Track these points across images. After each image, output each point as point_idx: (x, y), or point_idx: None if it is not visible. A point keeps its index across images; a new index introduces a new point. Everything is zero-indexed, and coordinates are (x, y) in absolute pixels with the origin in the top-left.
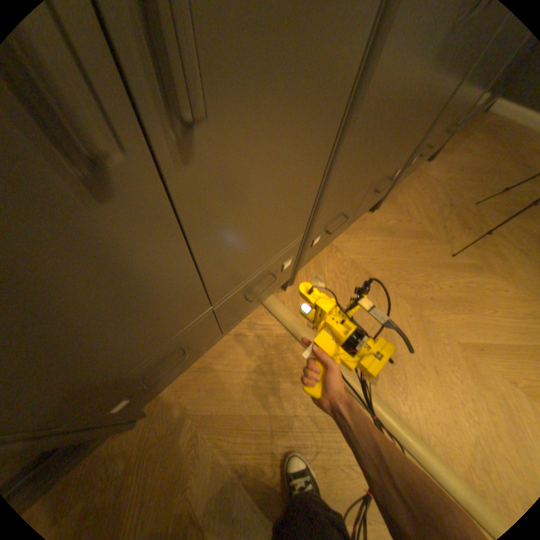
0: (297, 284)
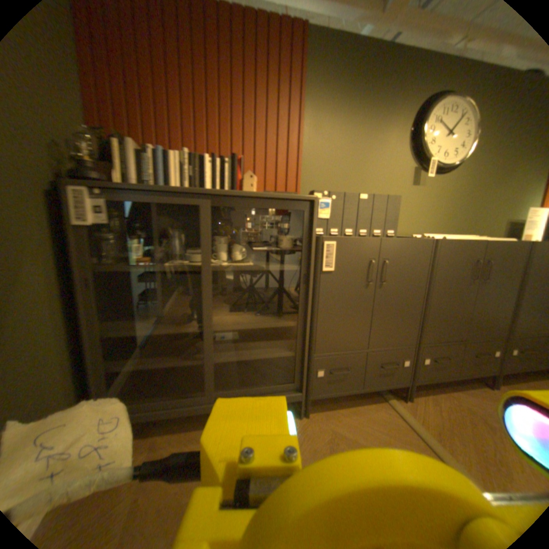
0: (416, 404)
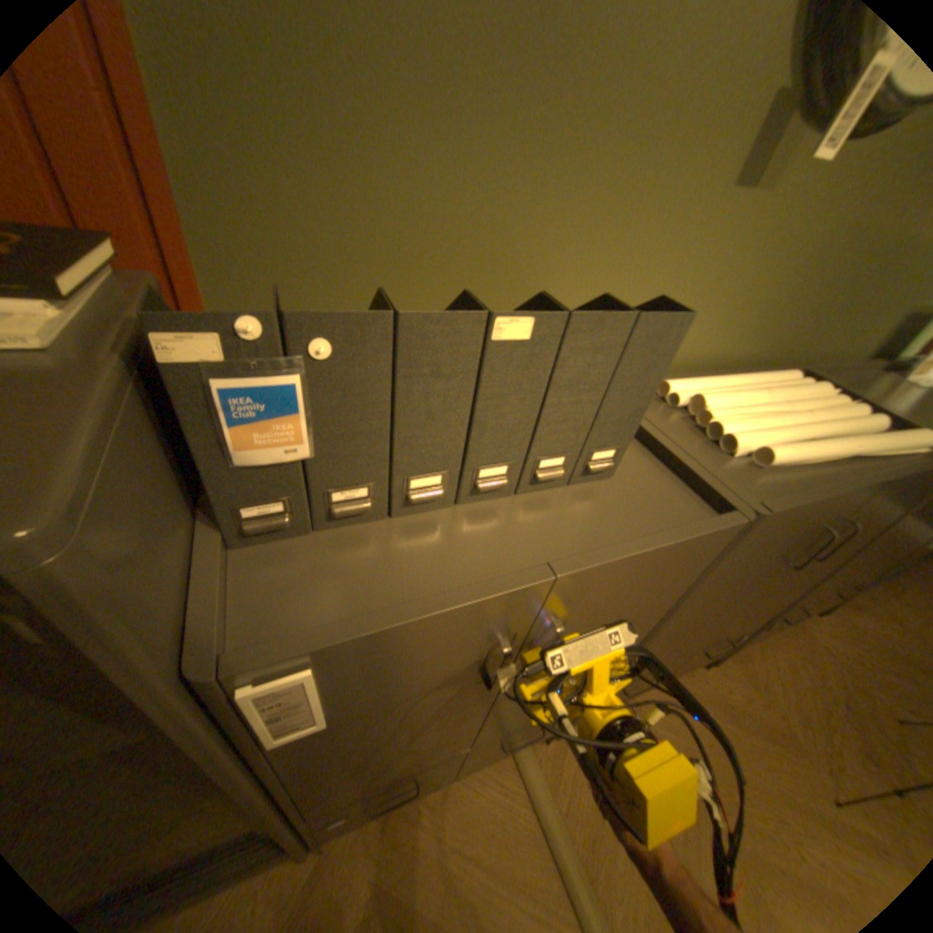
0: None
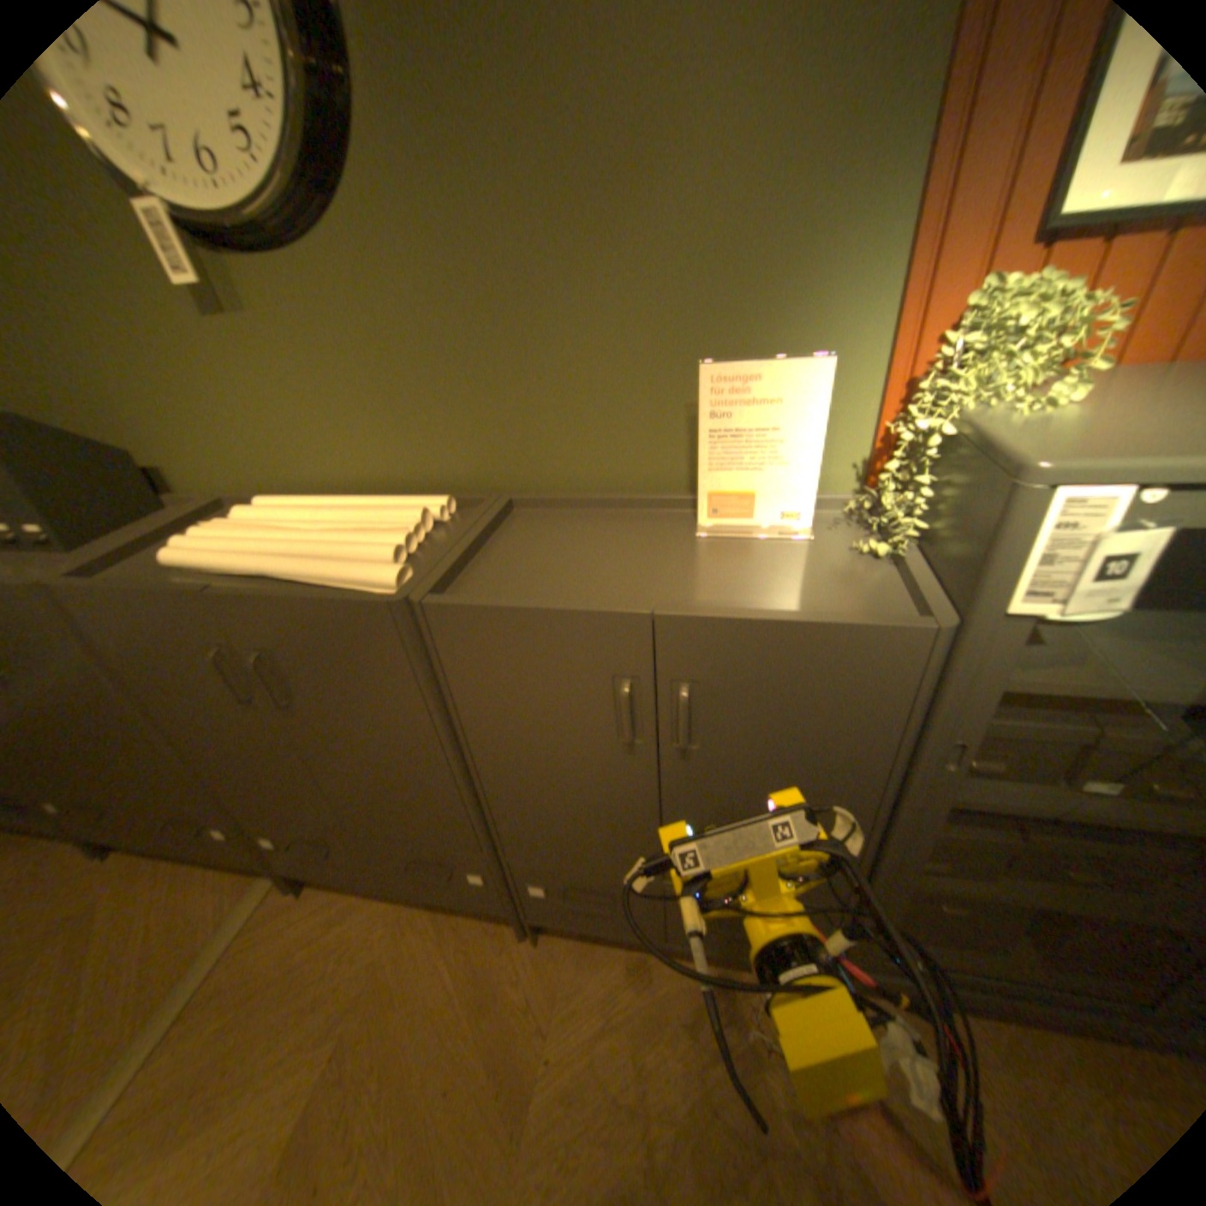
0: (298, 903)
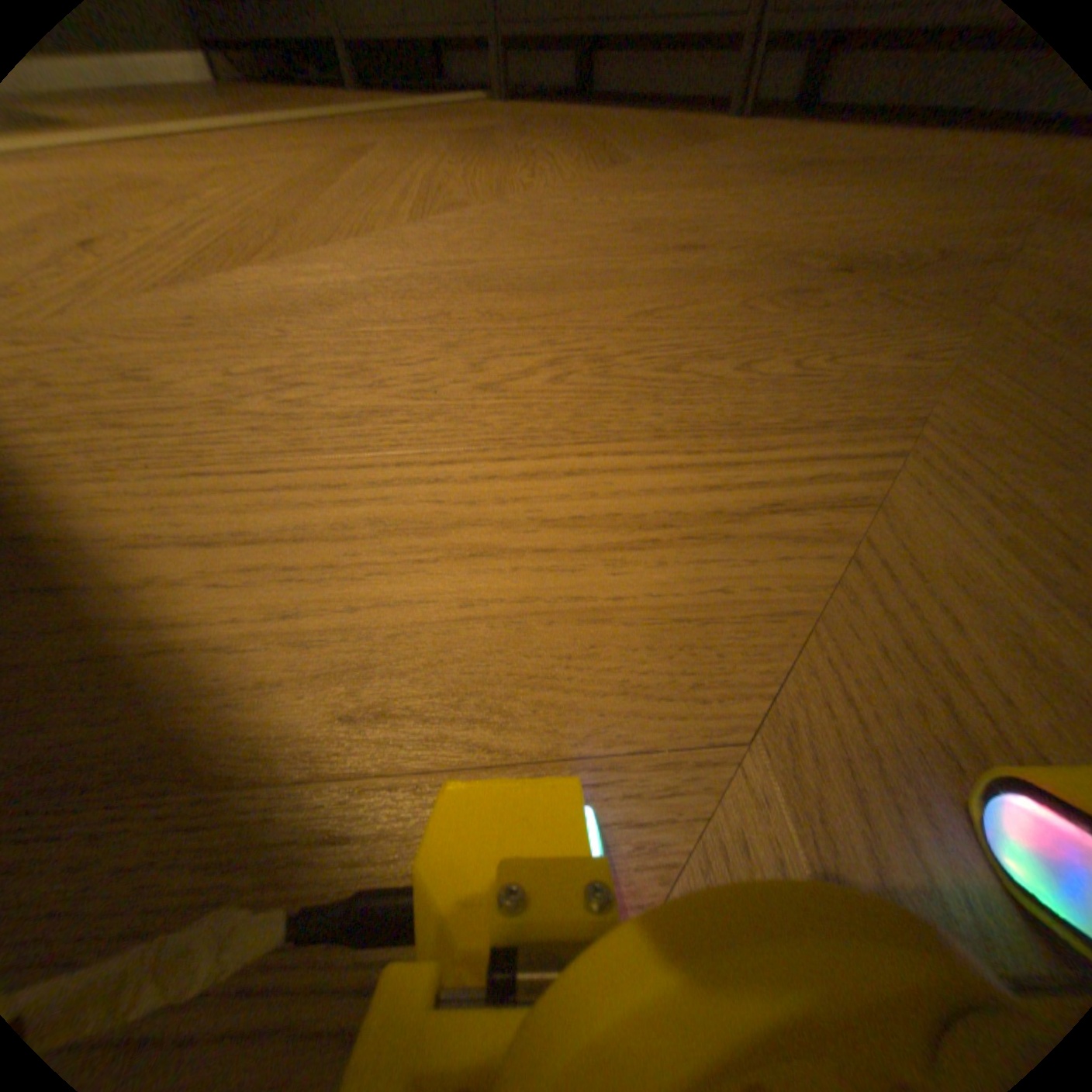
0: (508, 102)
